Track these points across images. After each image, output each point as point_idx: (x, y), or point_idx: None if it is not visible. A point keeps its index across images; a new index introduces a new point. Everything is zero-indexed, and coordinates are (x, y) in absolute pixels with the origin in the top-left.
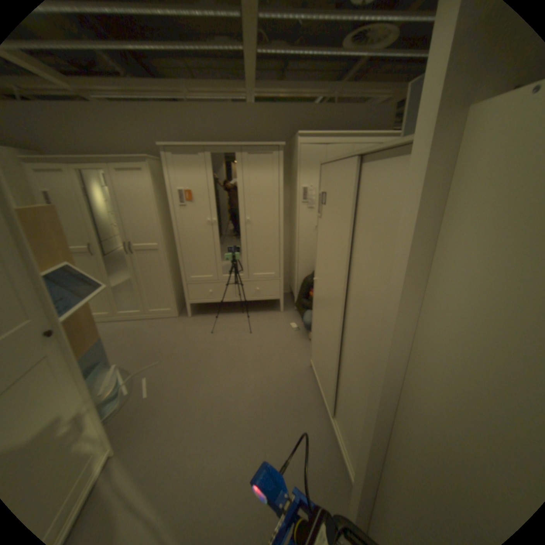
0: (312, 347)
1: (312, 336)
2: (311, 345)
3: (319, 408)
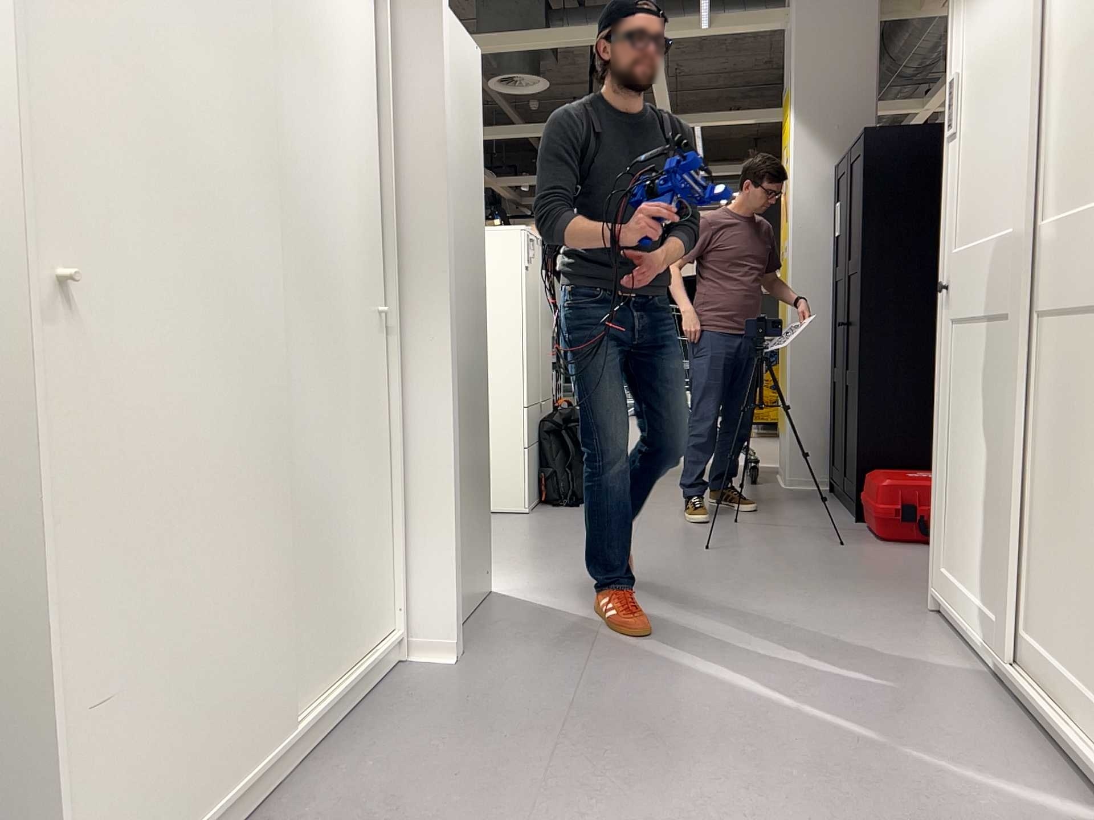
0: (98, 788)
1: (74, 726)
2: (78, 803)
3: (278, 814)
